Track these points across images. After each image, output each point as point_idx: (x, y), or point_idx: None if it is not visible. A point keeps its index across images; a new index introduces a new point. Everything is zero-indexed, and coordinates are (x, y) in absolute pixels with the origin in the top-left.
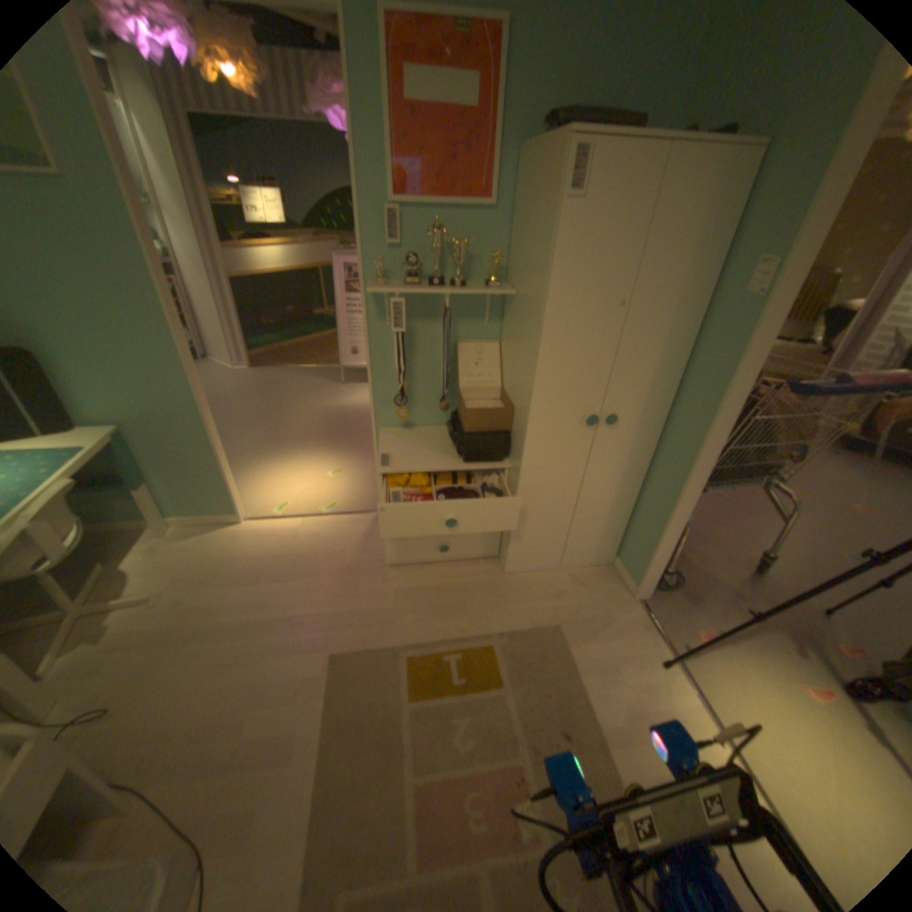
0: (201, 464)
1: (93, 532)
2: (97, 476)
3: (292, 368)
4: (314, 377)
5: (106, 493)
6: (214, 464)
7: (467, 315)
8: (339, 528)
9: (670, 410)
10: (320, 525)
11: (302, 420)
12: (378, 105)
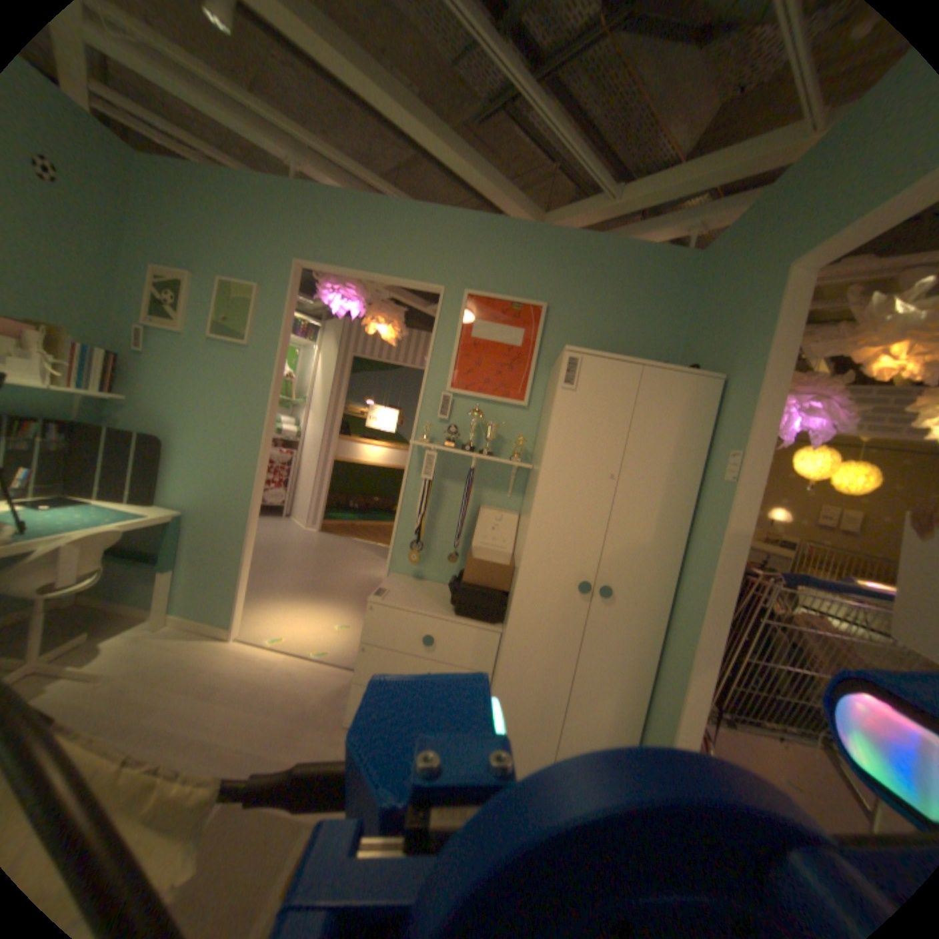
0: (225, 569)
1: (103, 612)
2: (141, 555)
3: (354, 542)
4: (368, 552)
5: (138, 575)
6: (236, 571)
7: (492, 486)
8: (316, 677)
9: (674, 602)
10: (299, 669)
11: (338, 580)
12: (453, 338)
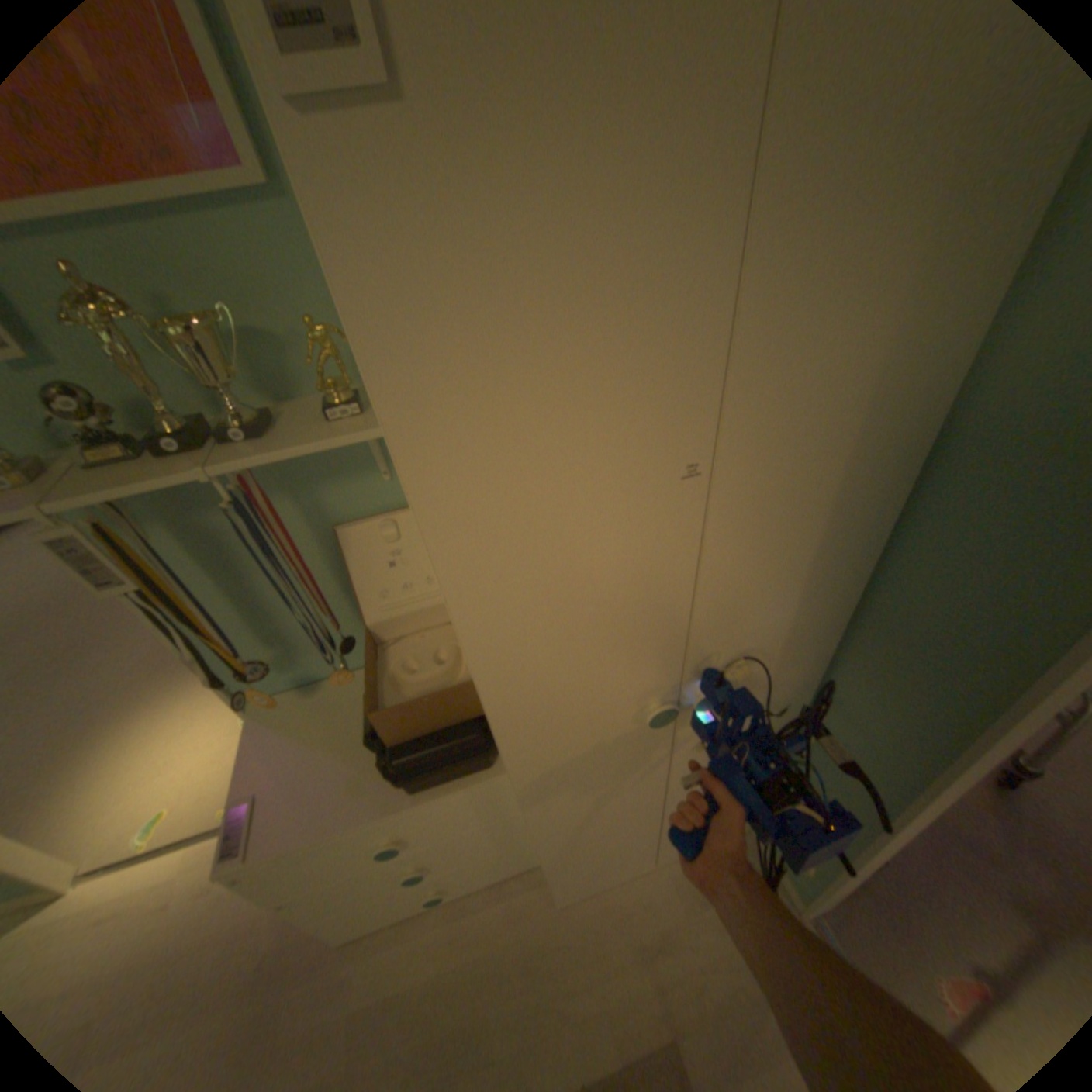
0: None
1: None
2: None
3: None
4: None
5: None
6: None
7: (333, 468)
8: None
9: (844, 630)
10: None
11: None
12: None
